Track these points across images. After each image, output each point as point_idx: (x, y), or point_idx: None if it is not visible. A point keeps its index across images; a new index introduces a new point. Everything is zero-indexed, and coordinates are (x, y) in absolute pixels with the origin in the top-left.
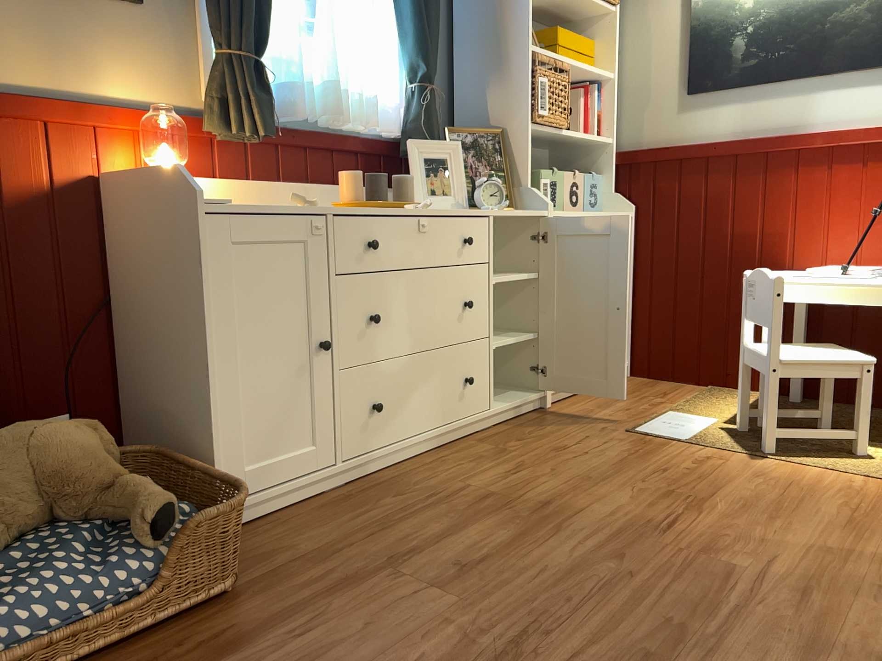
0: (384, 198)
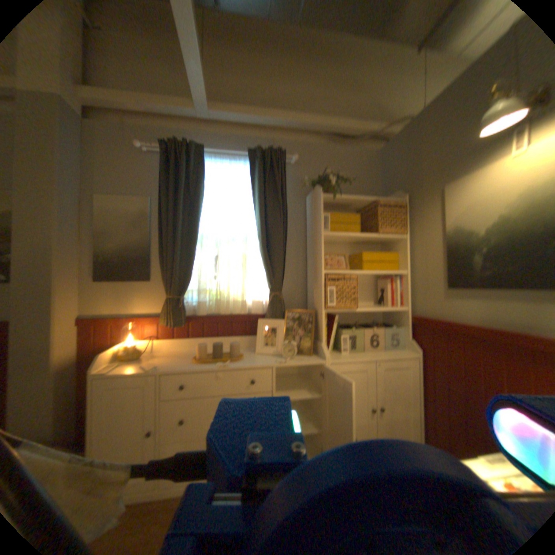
0: (218, 356)
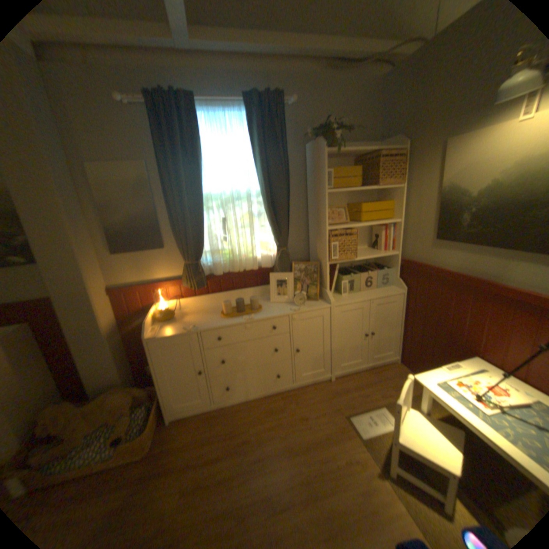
0: (241, 310)
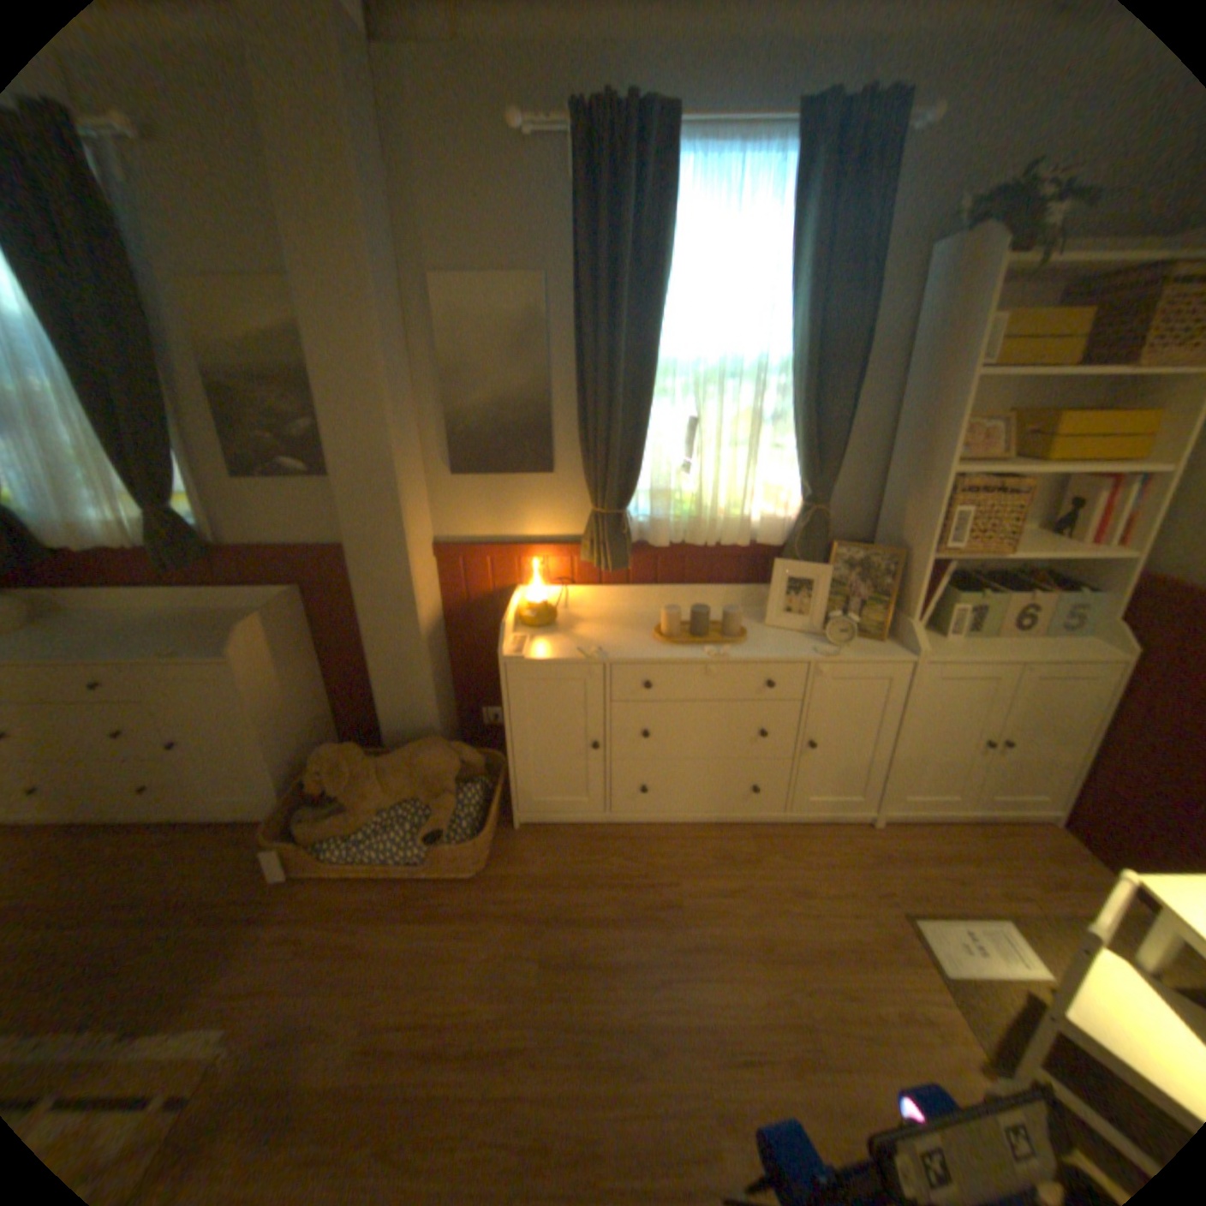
0: (701, 630)
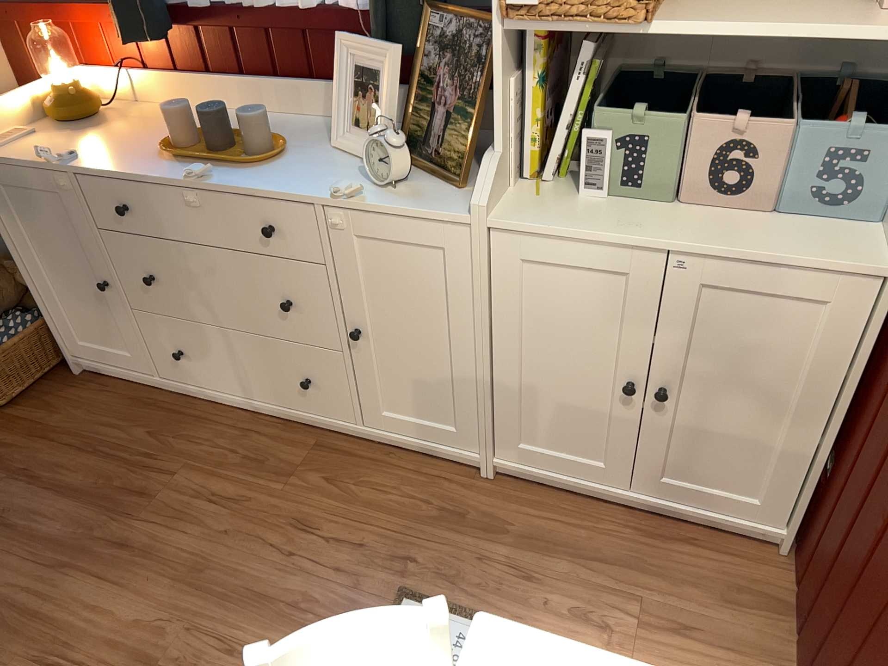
0: (222, 146)
